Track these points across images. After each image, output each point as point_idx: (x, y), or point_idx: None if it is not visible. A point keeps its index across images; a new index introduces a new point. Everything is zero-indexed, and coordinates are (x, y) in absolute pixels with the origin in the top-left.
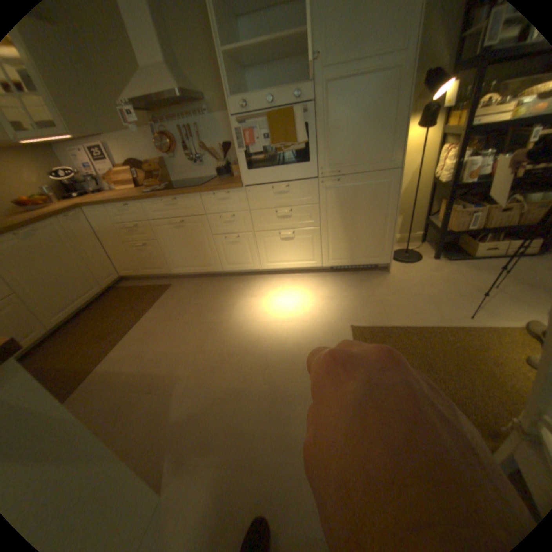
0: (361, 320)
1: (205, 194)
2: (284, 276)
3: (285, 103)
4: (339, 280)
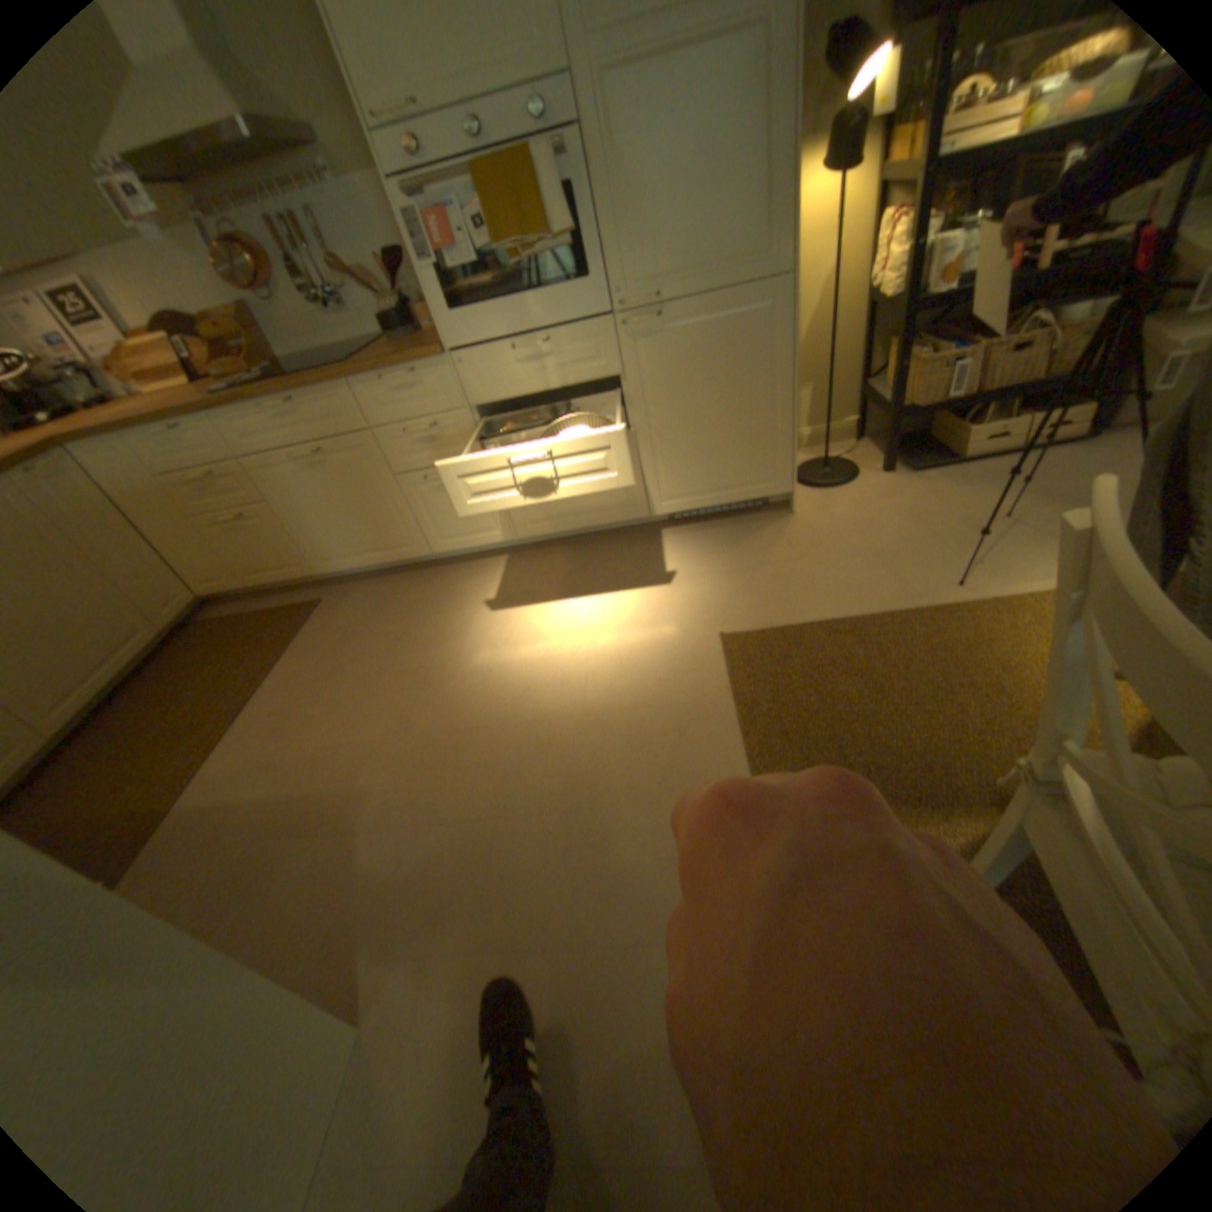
0: (740, 621)
1: (360, 380)
2: (571, 550)
3: (512, 137)
4: (689, 542)
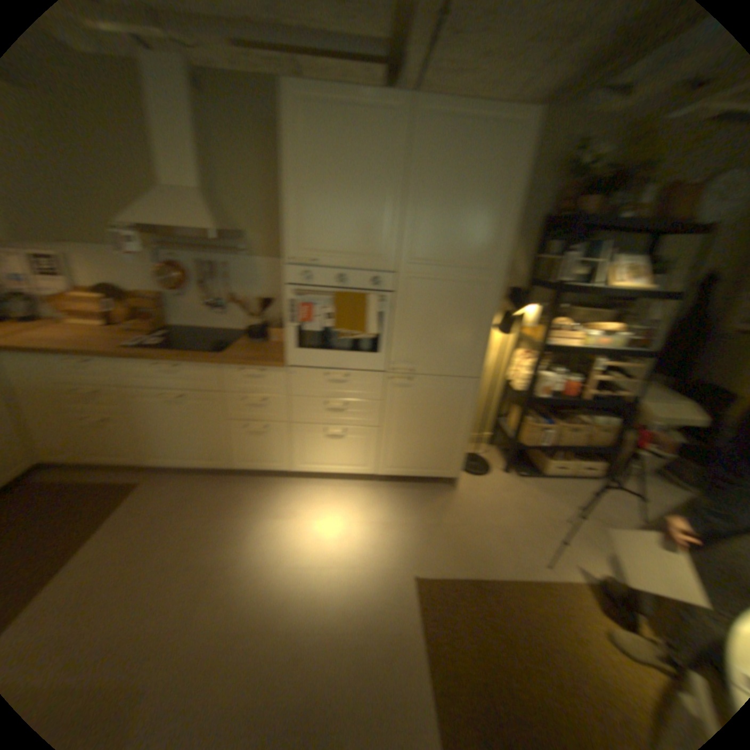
0: (428, 570)
1: (231, 367)
2: (324, 483)
3: (361, 288)
4: (397, 496)
